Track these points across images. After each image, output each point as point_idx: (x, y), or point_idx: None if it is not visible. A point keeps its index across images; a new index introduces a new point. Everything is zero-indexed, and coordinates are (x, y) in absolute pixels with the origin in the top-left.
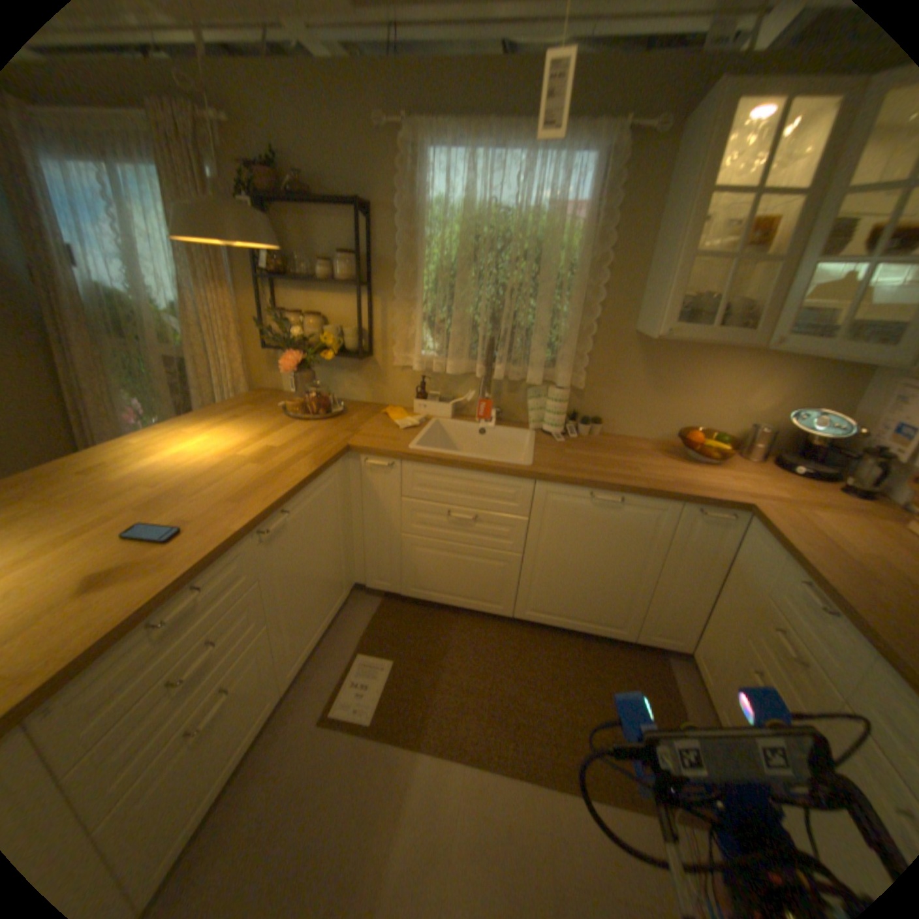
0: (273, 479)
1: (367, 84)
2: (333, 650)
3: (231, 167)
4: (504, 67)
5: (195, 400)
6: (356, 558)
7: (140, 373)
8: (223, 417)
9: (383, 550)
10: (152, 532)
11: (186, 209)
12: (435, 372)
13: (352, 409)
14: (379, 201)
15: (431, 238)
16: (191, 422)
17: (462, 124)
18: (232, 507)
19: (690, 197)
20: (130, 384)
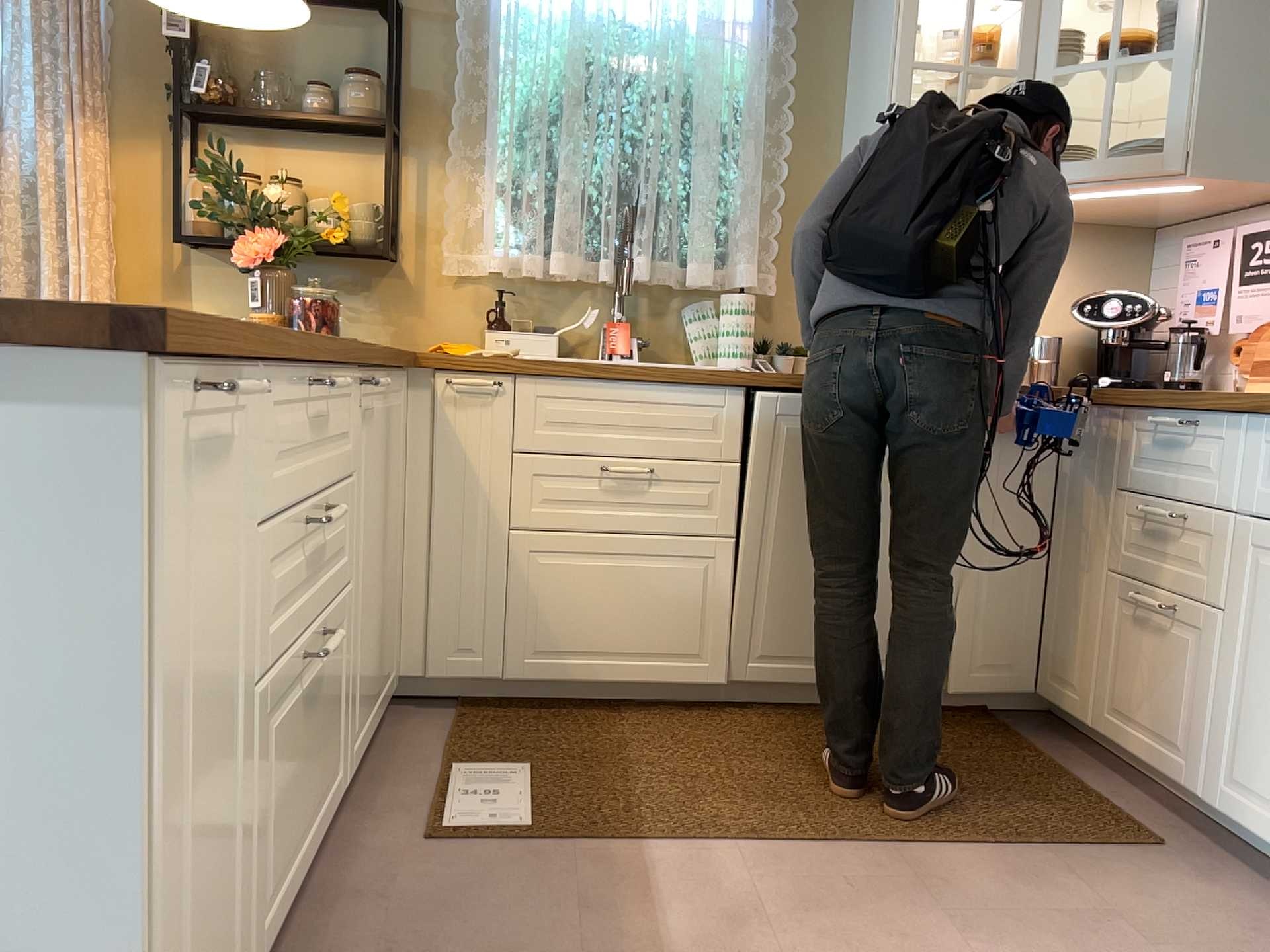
0: None
1: None
2: (394, 768)
3: None
4: None
5: None
6: (406, 609)
7: None
8: None
9: (470, 575)
10: None
11: None
12: (527, 272)
13: None
14: (422, 6)
15: (513, 60)
16: None
17: None
18: None
19: None
20: None
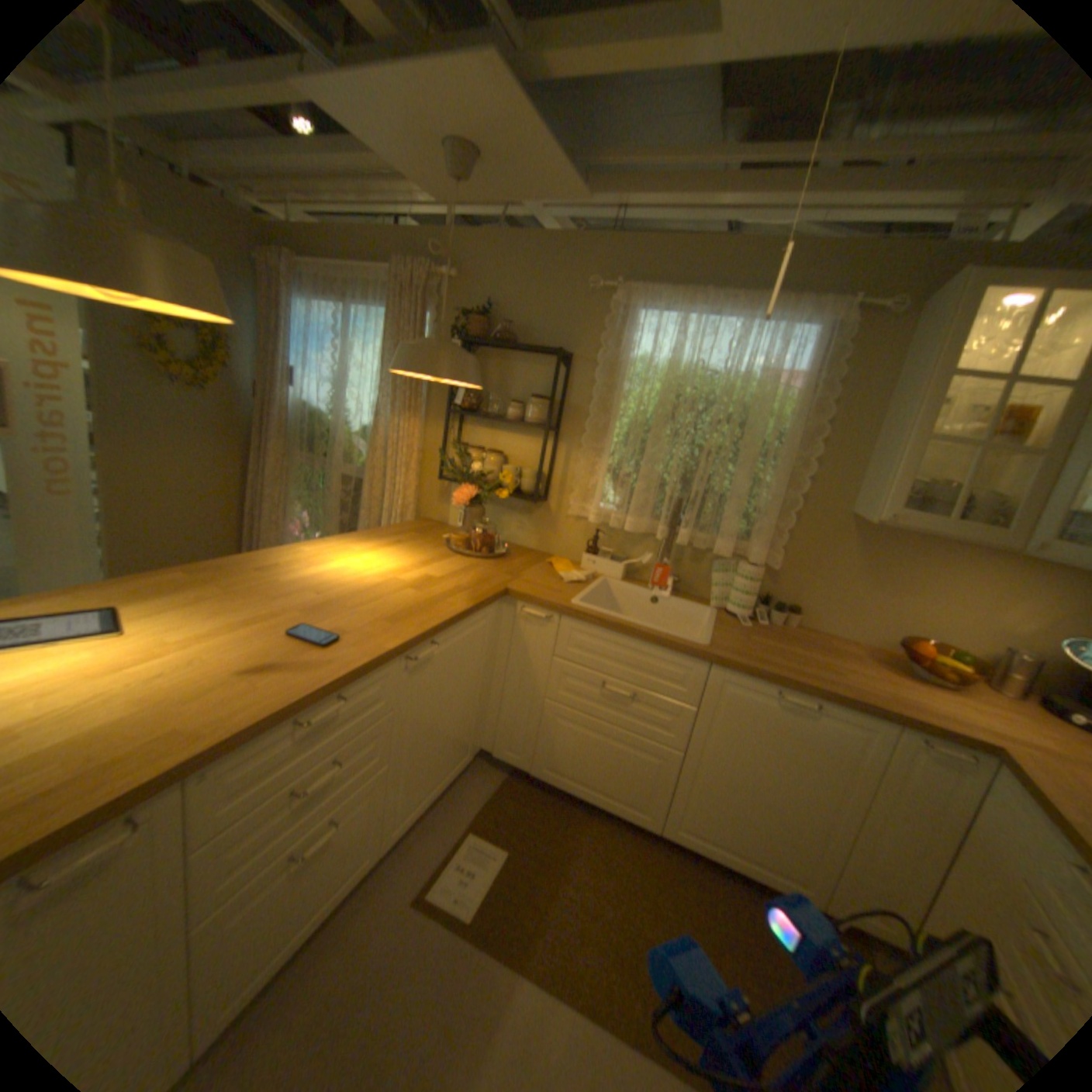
0: (429, 608)
1: (590, 251)
2: (444, 823)
3: (450, 313)
4: (729, 243)
5: (362, 520)
6: (489, 719)
7: (318, 487)
8: (388, 540)
9: (522, 715)
10: (313, 635)
11: (411, 347)
12: (612, 526)
13: (516, 553)
14: (582, 353)
15: (629, 391)
16: (358, 540)
17: (678, 290)
18: (388, 627)
19: (927, 377)
20: (306, 496)
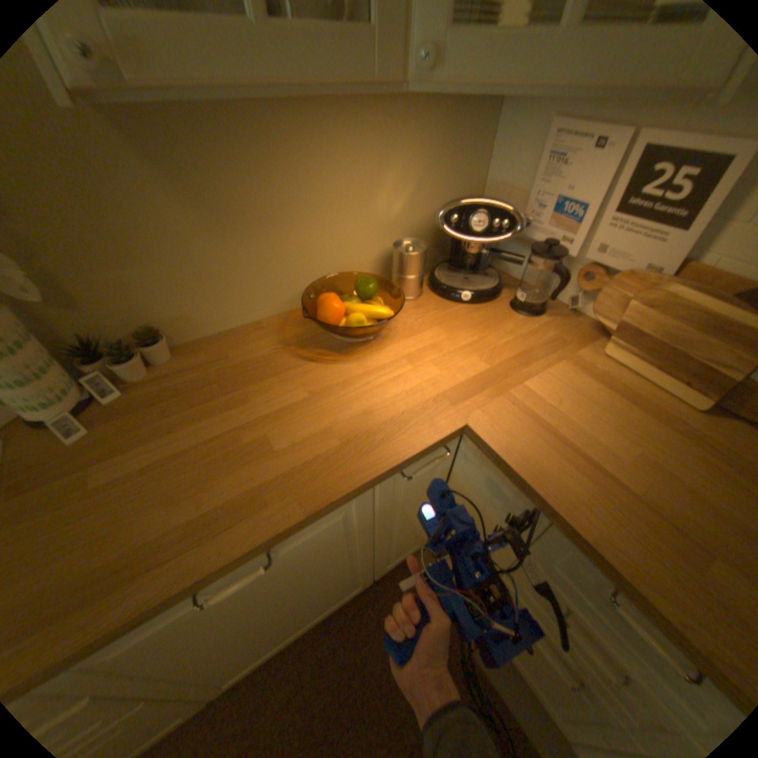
0: None
1: None
2: None
3: None
4: None
5: None
6: None
7: None
8: None
9: None
10: None
11: None
12: None
13: None
14: None
15: None
16: None
17: None
18: None
19: None
20: None
